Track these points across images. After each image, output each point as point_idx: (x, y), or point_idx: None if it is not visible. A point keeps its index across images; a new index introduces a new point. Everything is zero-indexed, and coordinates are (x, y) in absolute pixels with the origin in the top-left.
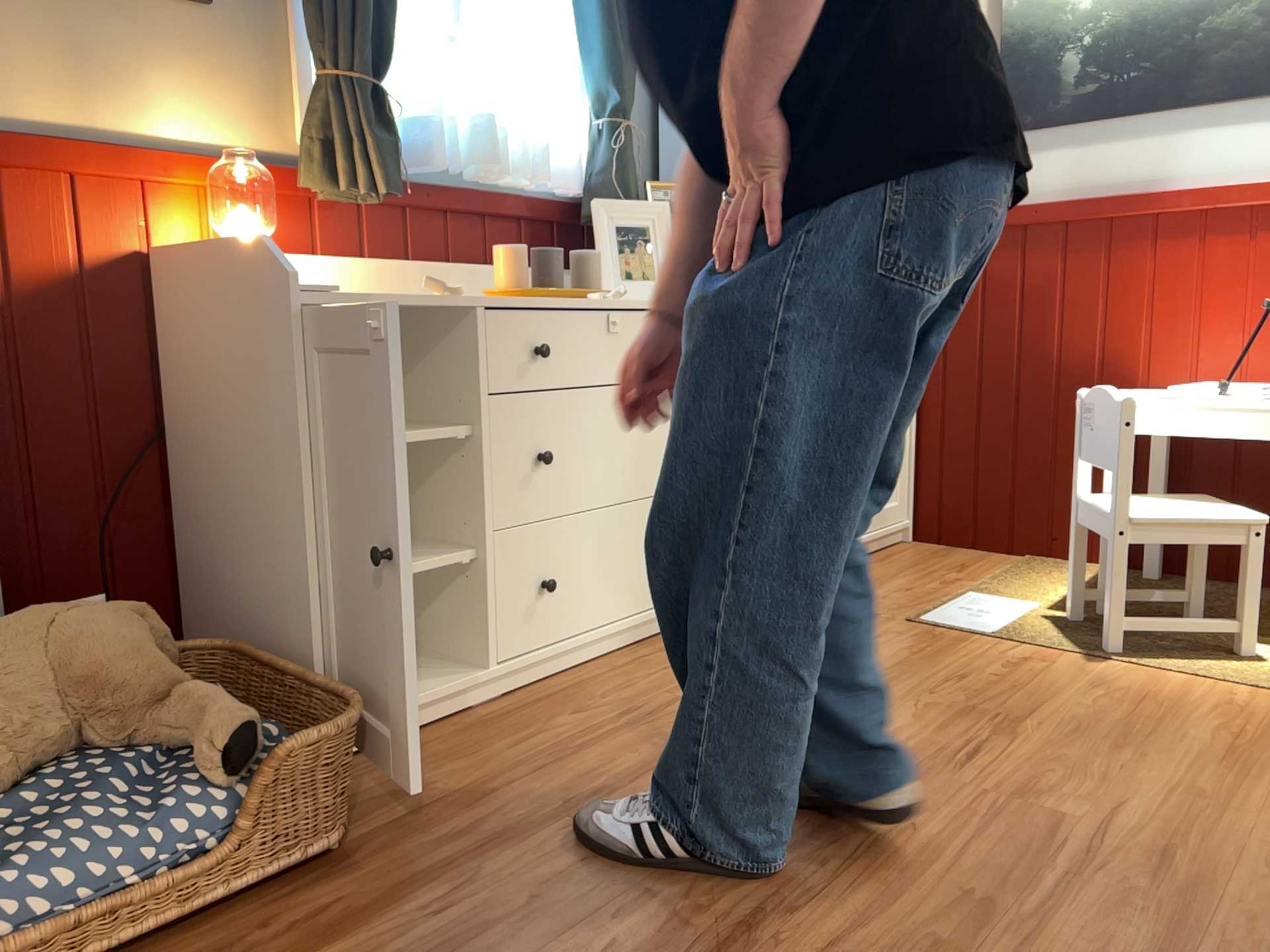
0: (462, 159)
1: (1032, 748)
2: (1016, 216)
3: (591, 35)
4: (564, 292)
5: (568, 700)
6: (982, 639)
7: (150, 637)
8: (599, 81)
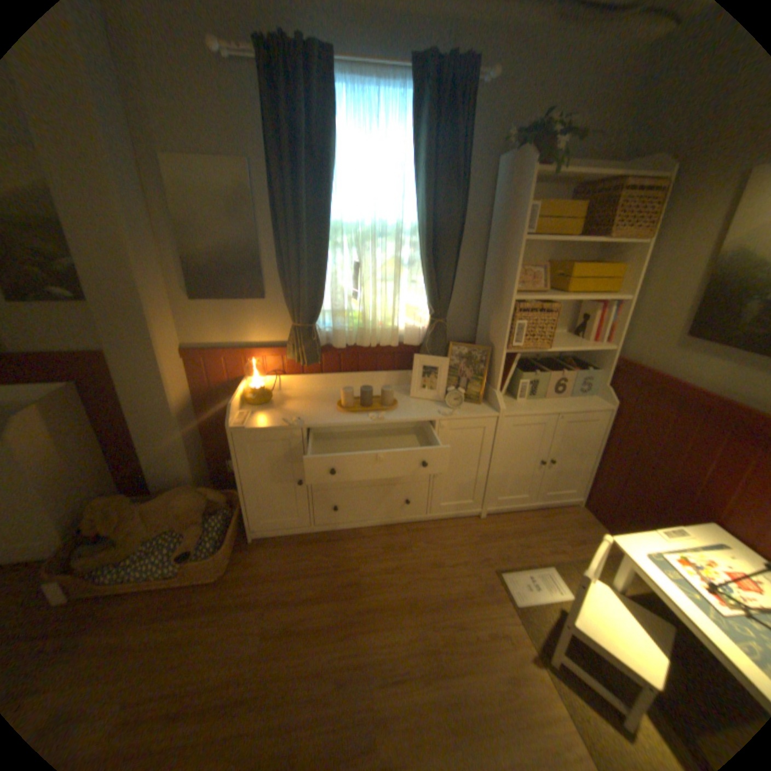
0: (358, 340)
1: (422, 701)
2: (682, 390)
3: (425, 284)
4: (362, 411)
5: (331, 548)
6: (508, 610)
7: (201, 505)
8: (428, 303)
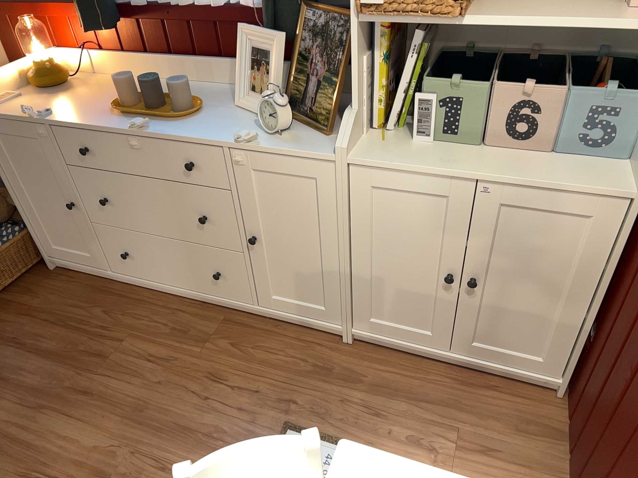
0: None
1: None
2: None
3: None
4: (132, 112)
5: (122, 304)
6: None
7: None
8: None
